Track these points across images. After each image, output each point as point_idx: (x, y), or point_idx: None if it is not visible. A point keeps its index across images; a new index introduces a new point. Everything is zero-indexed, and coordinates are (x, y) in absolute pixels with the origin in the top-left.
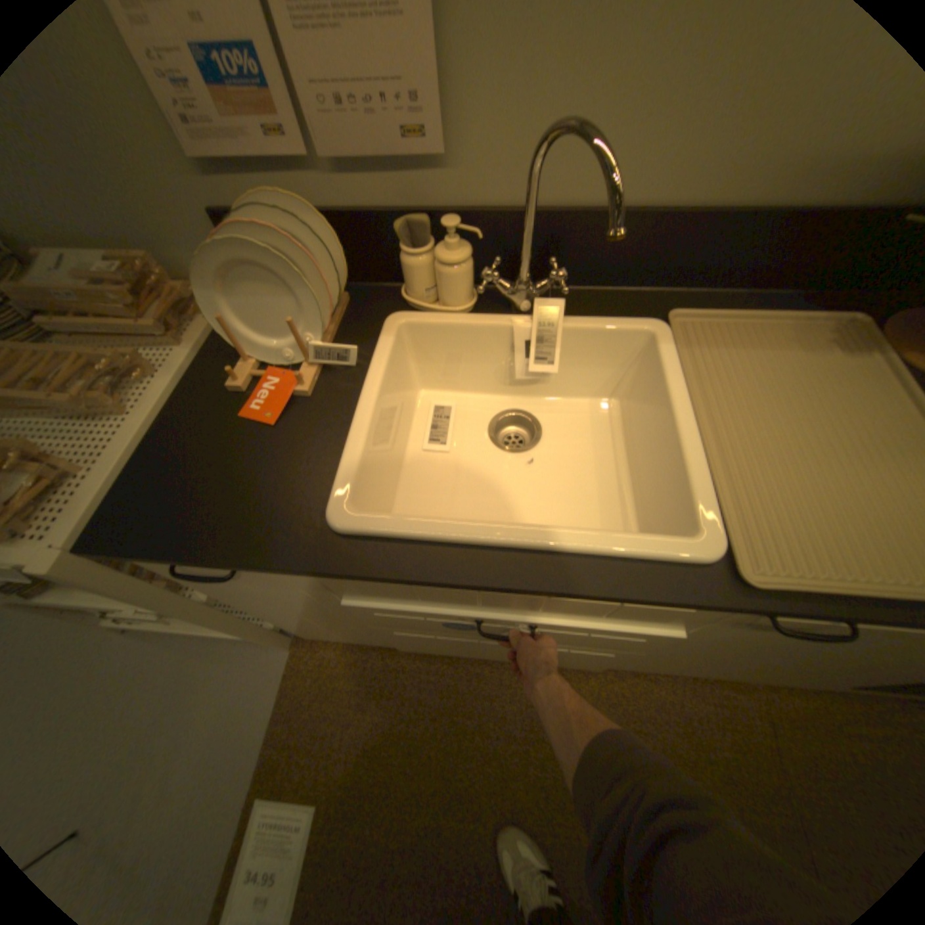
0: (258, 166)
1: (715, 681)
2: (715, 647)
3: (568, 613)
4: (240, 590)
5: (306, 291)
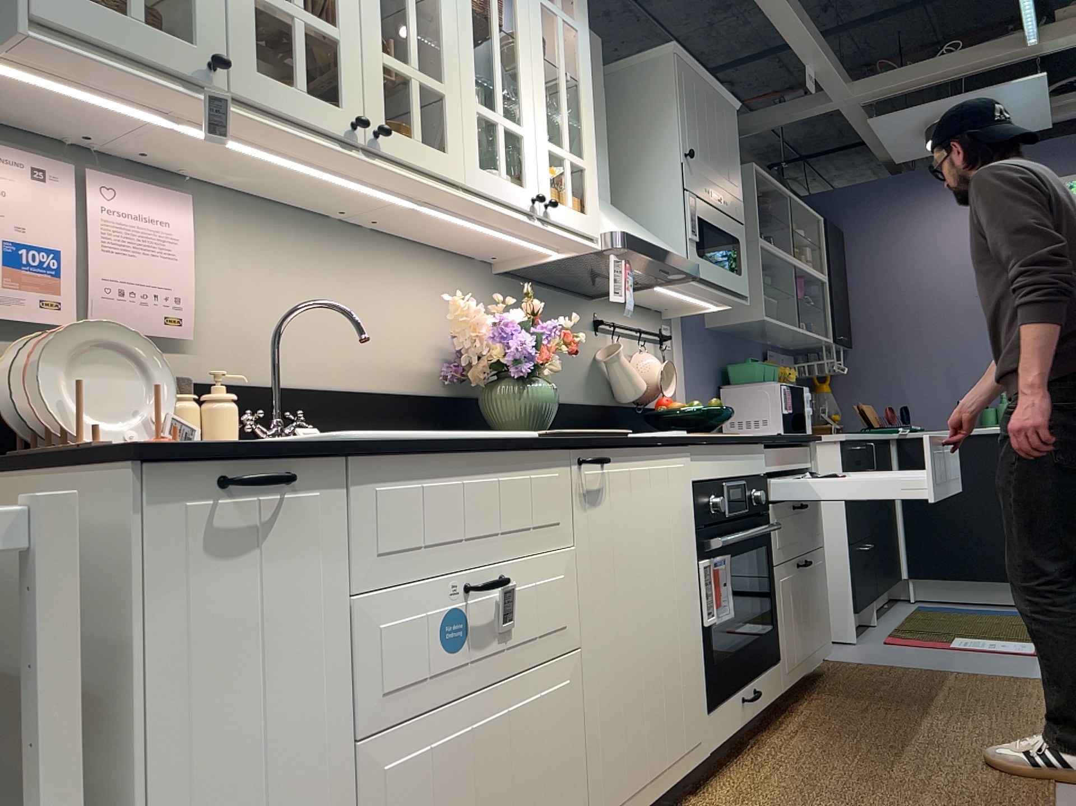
0: (6, 334)
1: (661, 794)
2: (595, 578)
3: (510, 517)
4: (234, 599)
5: (131, 388)
